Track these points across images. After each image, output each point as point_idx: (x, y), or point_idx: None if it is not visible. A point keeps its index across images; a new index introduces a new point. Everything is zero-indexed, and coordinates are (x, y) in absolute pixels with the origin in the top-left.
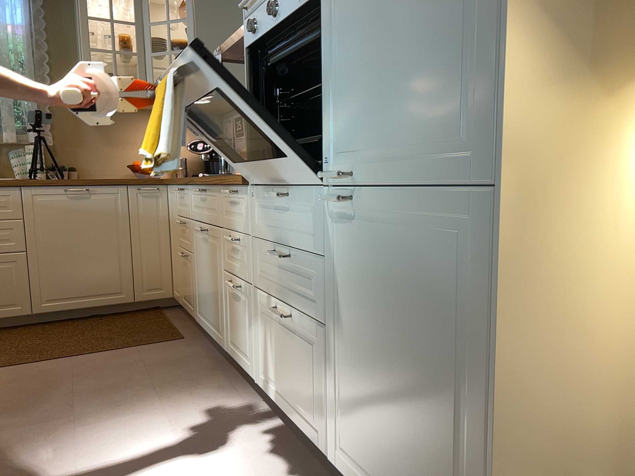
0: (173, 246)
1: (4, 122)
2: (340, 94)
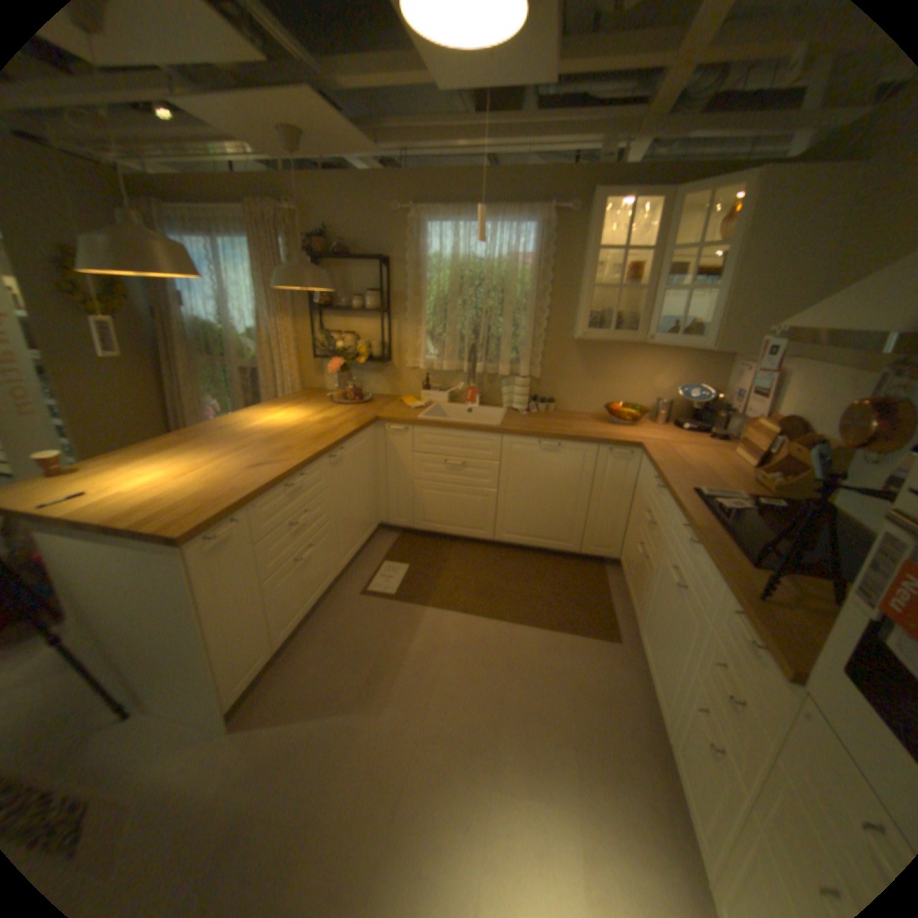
0: (634, 519)
1: (502, 356)
2: None
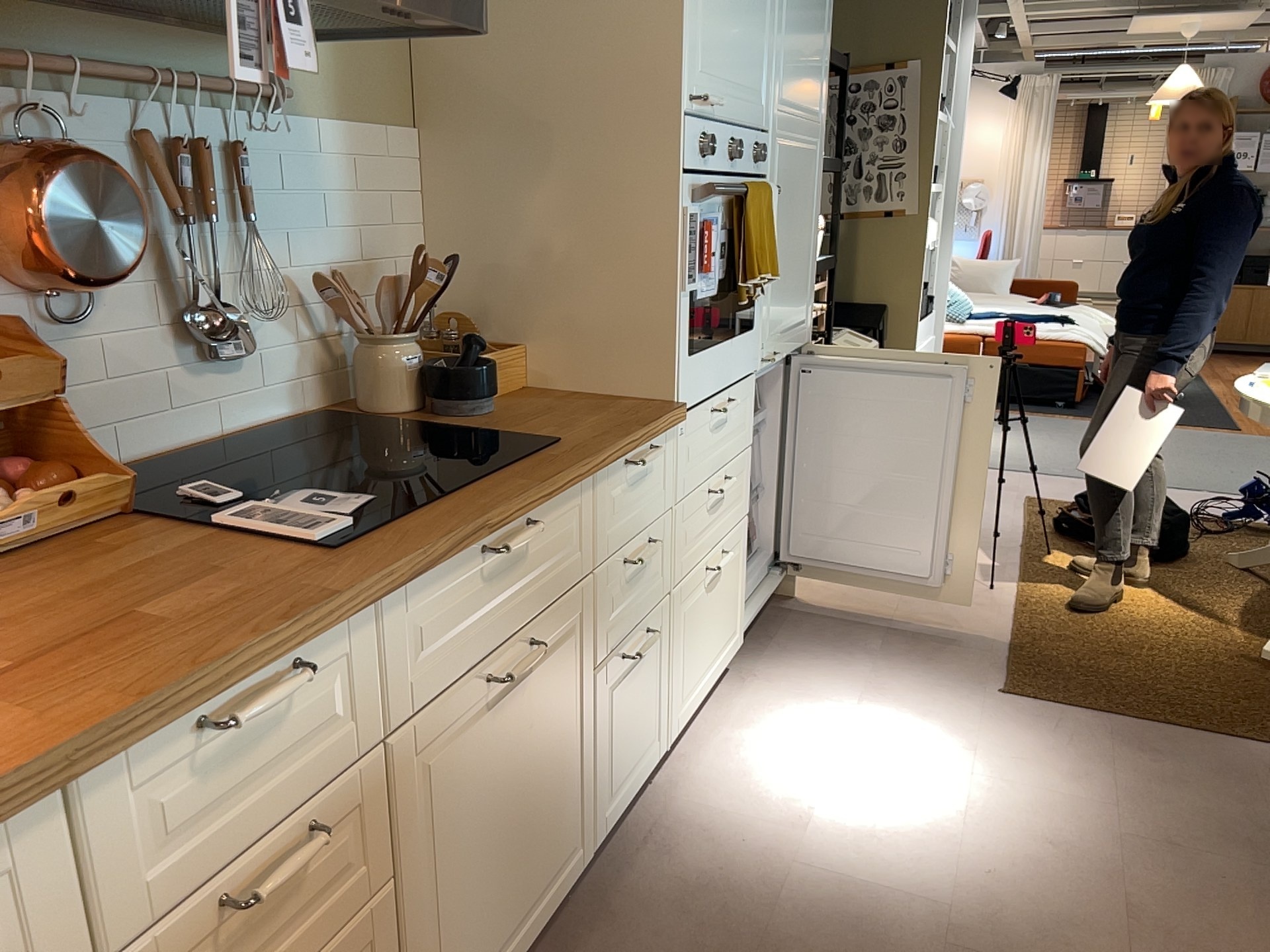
0: None
1: None
2: (770, 281)
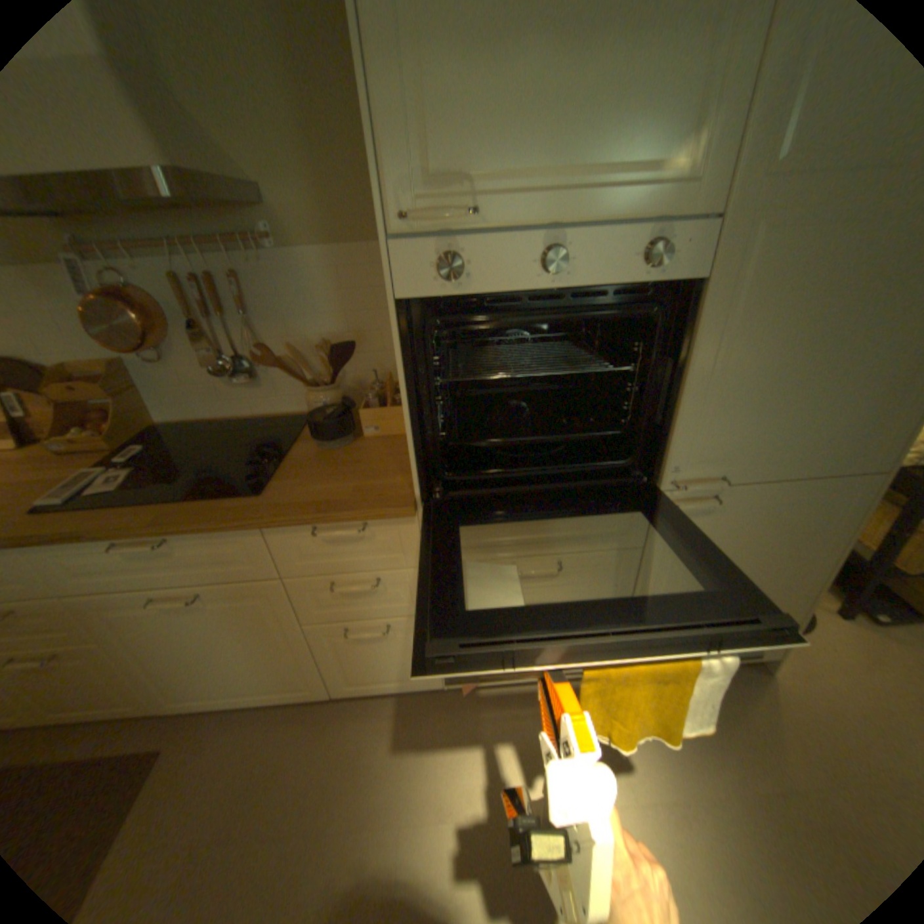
0: None
1: None
2: (712, 405)
